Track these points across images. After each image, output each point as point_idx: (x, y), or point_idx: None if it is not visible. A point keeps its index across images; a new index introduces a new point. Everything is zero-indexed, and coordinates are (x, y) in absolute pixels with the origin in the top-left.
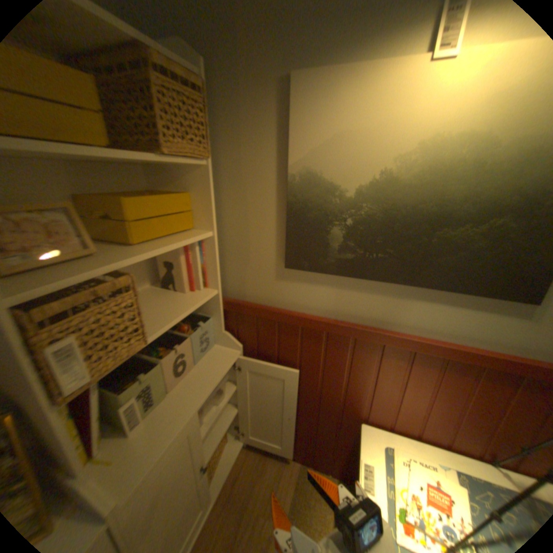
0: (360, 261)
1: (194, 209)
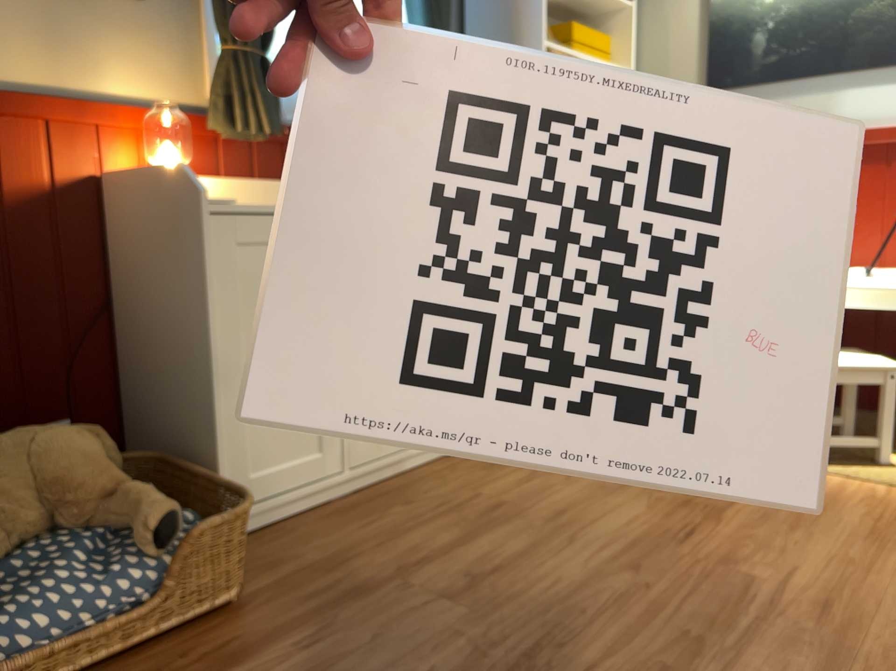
0: (784, 61)
1: (612, 52)
